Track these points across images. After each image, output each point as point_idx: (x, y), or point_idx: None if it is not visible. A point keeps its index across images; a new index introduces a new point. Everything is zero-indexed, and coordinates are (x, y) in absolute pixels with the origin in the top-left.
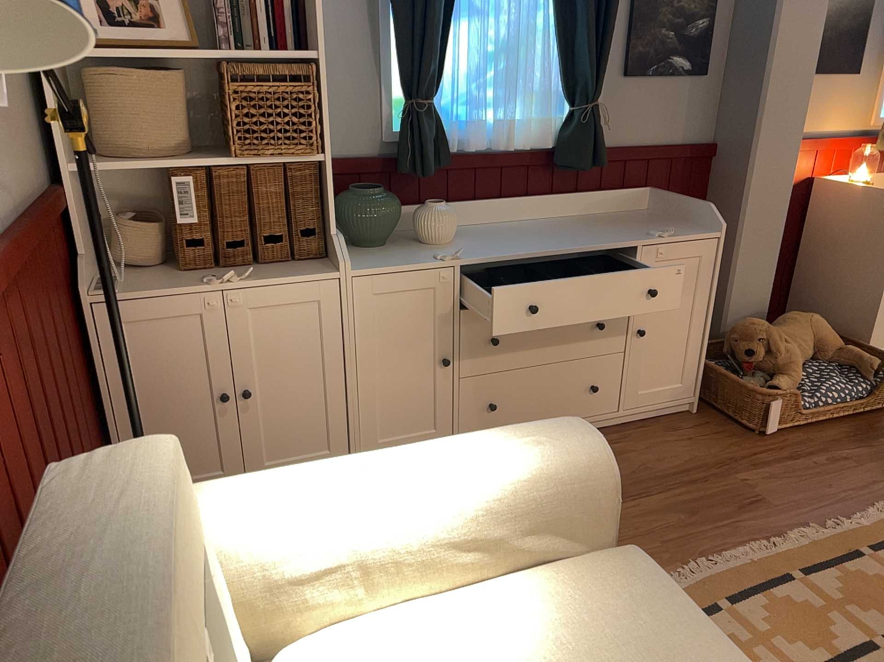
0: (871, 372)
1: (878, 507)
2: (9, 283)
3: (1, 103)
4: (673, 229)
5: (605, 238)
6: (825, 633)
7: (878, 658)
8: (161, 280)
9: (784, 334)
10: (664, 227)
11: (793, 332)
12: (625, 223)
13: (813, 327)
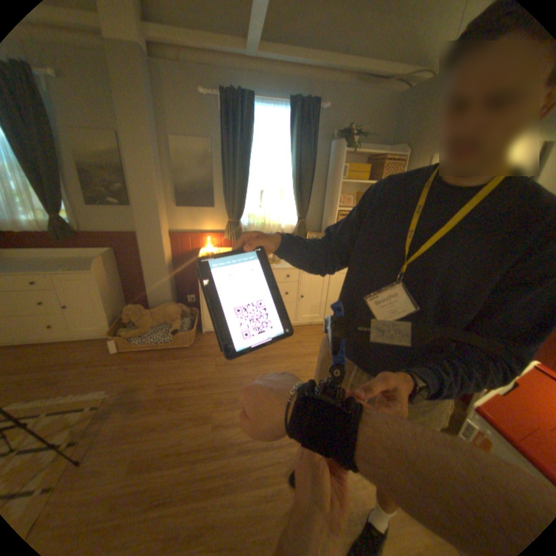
0: (170, 333)
1: (91, 394)
2: None
3: None
4: (79, 268)
5: (40, 270)
6: None
7: None
8: None
9: (150, 312)
10: (82, 266)
11: (155, 312)
12: (75, 263)
13: (165, 311)
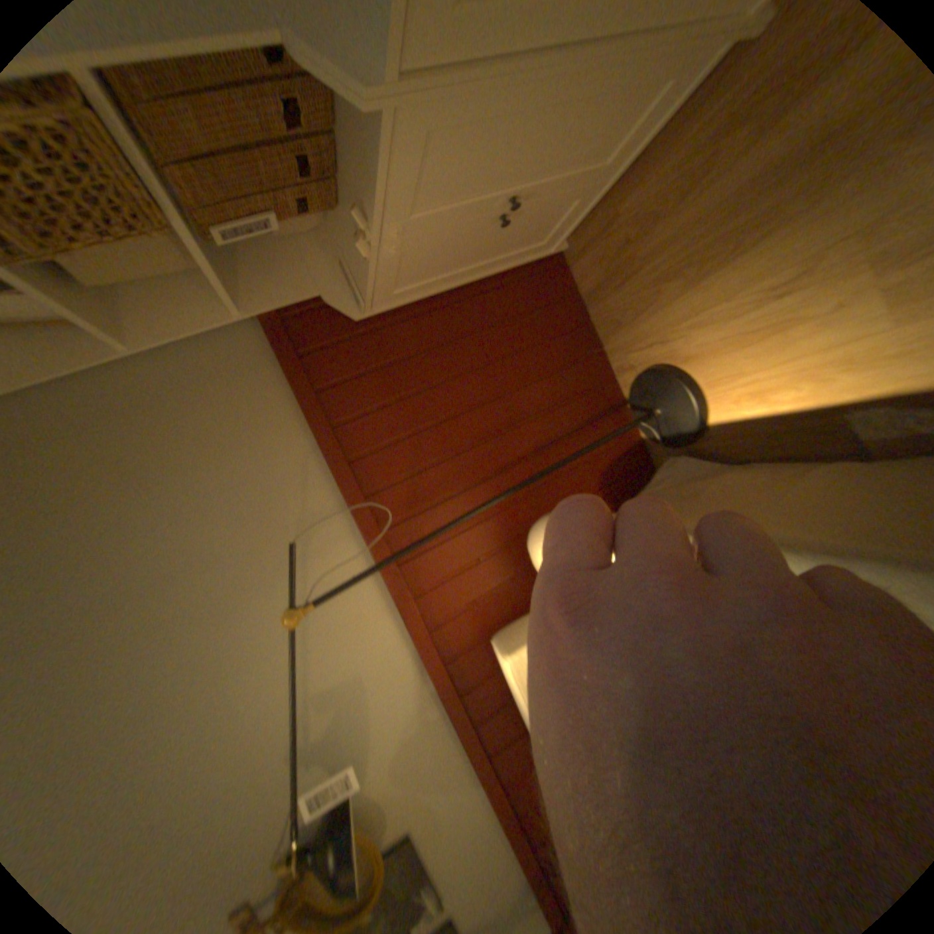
0: None
1: None
2: (373, 493)
3: (221, 441)
4: None
5: None
6: None
7: None
8: (346, 234)
9: None
10: None
11: None
12: None
13: None
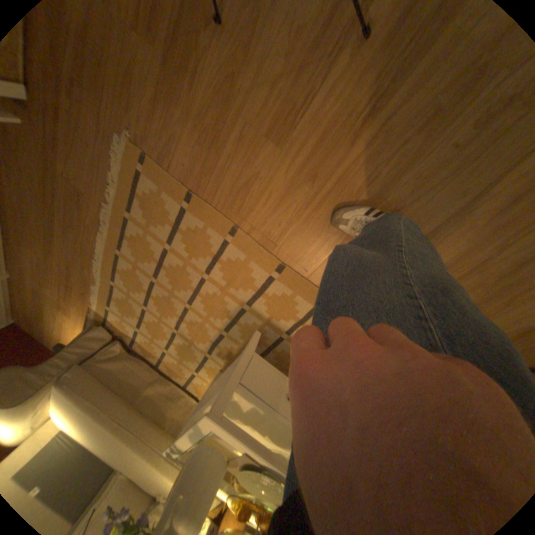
0: None
1: (110, 153)
2: None
3: None
4: None
5: None
6: (137, 281)
7: (153, 286)
8: None
9: None
10: None
11: None
12: None
13: None
